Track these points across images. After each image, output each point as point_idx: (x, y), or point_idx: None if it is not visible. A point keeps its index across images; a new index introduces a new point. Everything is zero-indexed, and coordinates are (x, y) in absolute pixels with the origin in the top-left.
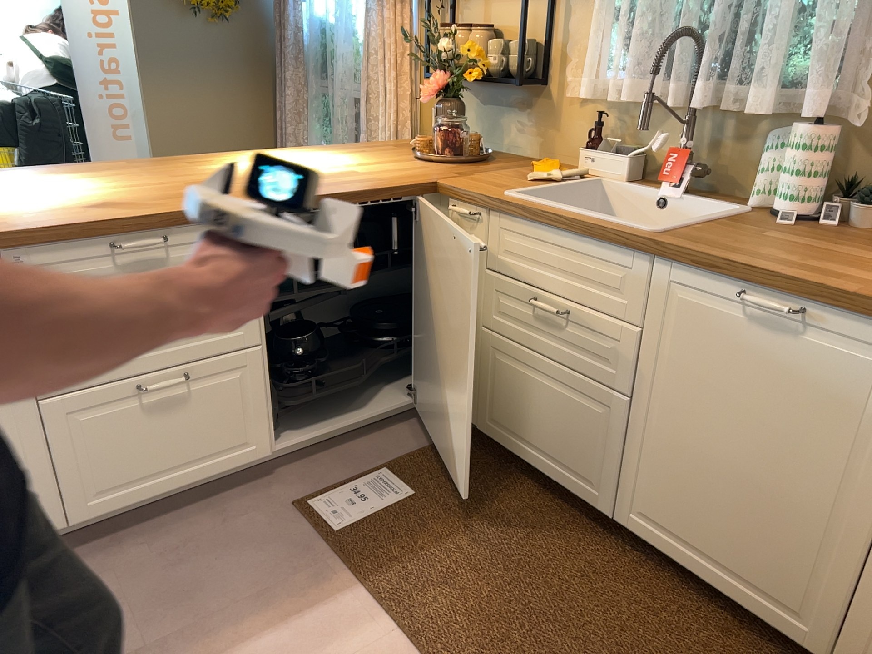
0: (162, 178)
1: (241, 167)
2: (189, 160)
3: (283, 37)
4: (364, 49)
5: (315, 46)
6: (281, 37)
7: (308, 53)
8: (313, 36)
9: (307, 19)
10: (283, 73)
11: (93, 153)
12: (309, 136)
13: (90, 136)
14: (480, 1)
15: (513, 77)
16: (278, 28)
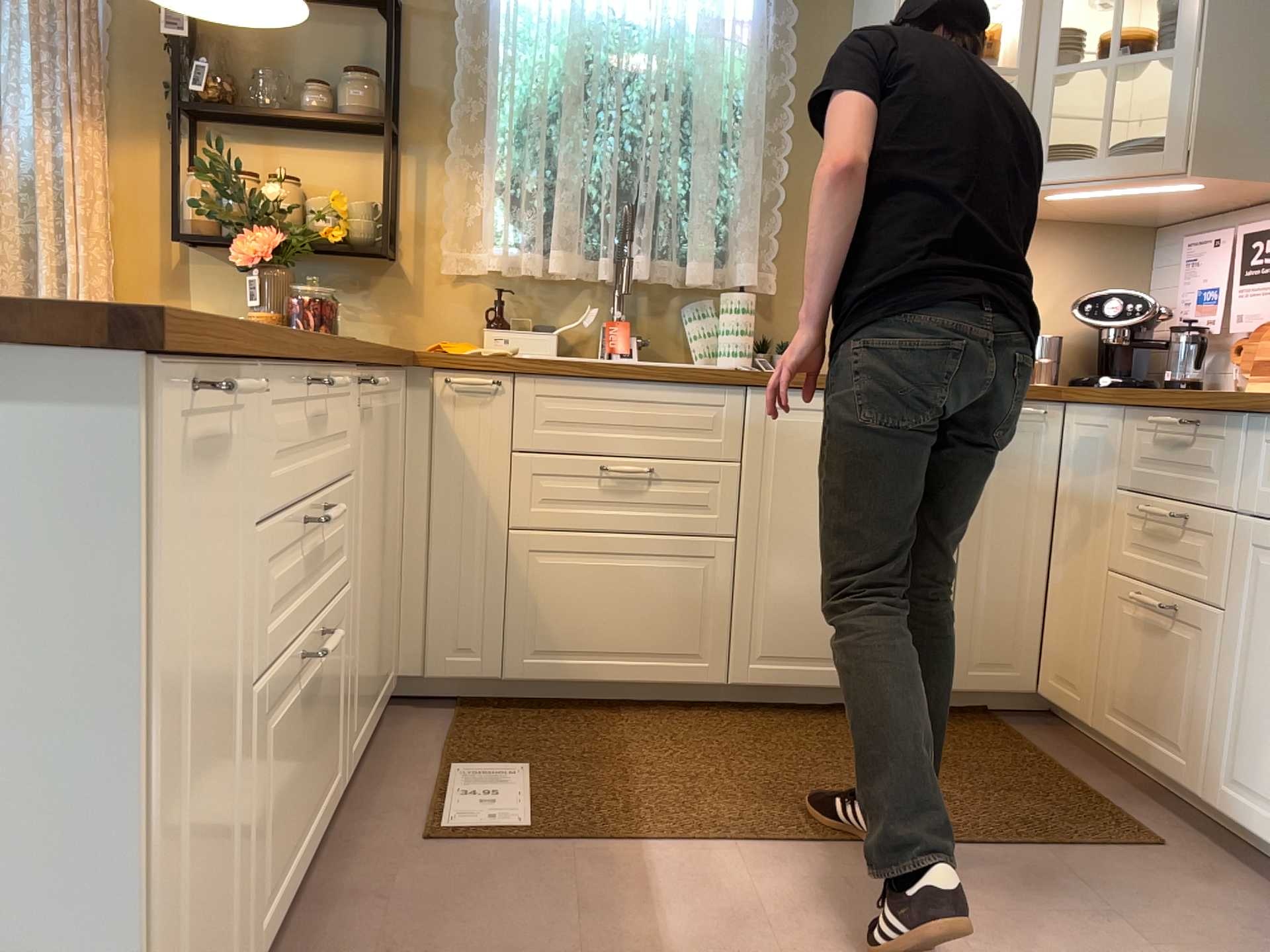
0: None
1: None
2: None
3: None
4: None
5: None
6: None
7: None
8: None
9: None
10: None
11: None
12: None
13: None
14: (260, 146)
15: (355, 246)
16: None
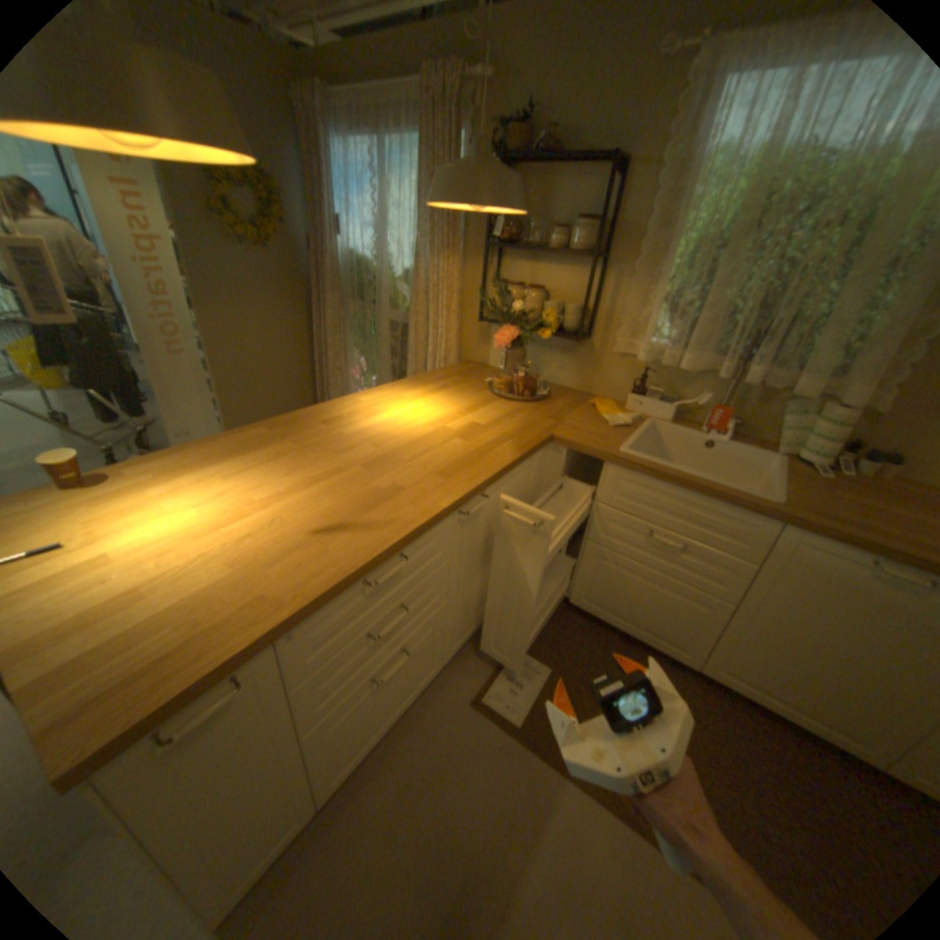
0: (328, 456)
1: (377, 425)
2: (318, 416)
3: (317, 262)
4: (411, 285)
5: (350, 273)
6: (315, 262)
7: (341, 277)
8: (349, 265)
9: (339, 248)
10: (318, 293)
11: (147, 367)
12: (345, 346)
13: (142, 352)
14: (528, 261)
15: (565, 330)
16: (308, 252)
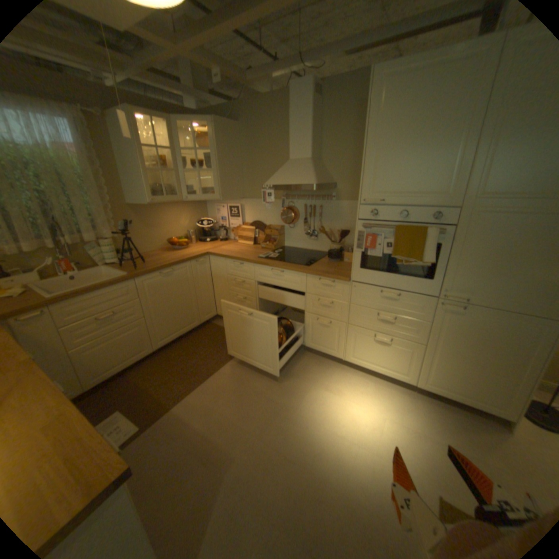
0: None
1: None
2: None
3: None
4: None
5: None
6: None
7: None
8: None
9: None
10: None
11: None
12: None
13: None
14: None
15: None
16: None
